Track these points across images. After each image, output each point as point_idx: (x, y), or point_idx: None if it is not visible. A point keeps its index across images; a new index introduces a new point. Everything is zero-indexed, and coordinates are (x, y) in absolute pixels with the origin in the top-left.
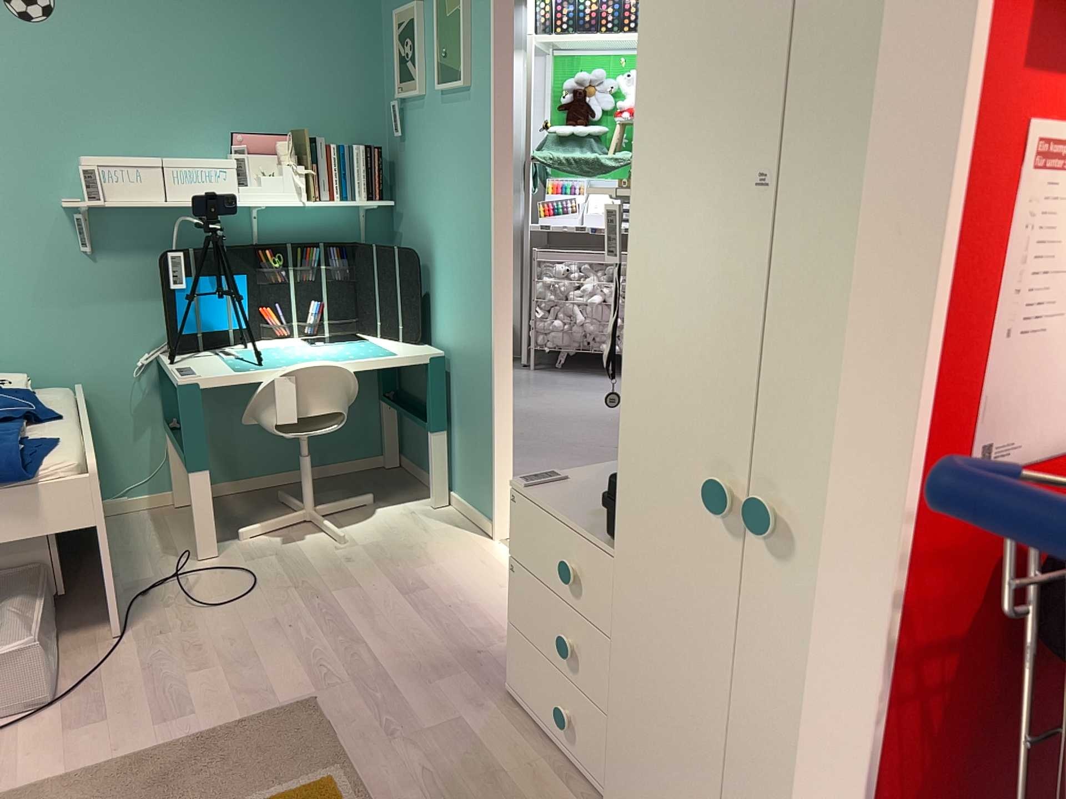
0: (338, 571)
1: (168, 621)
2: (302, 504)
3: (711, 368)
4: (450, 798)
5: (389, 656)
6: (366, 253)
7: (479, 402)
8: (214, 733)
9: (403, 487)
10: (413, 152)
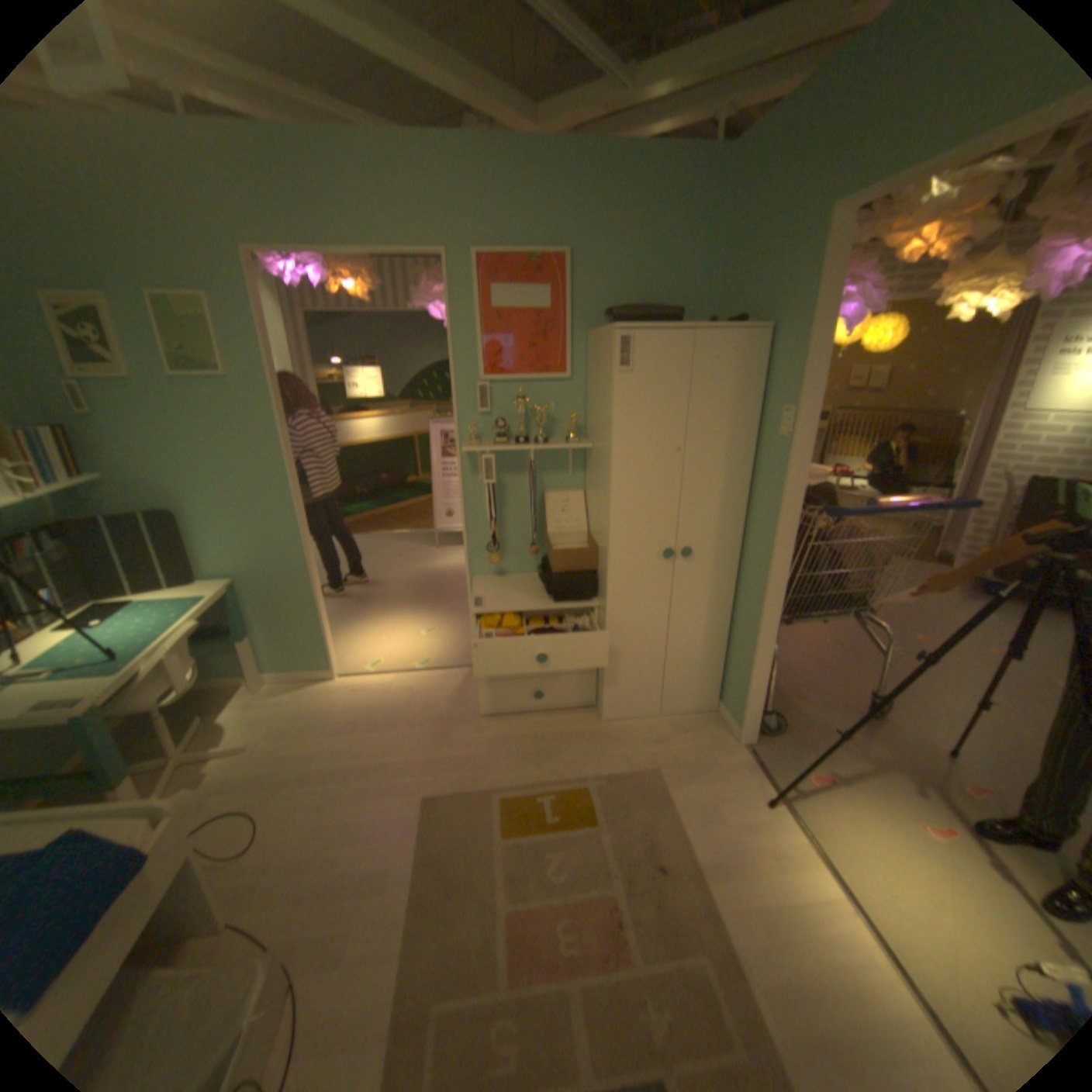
0: (281, 763)
1: (236, 887)
2: (156, 762)
3: (655, 516)
4: (538, 757)
5: (410, 756)
6: (87, 529)
7: (291, 602)
8: (419, 857)
9: (196, 702)
10: (114, 429)
